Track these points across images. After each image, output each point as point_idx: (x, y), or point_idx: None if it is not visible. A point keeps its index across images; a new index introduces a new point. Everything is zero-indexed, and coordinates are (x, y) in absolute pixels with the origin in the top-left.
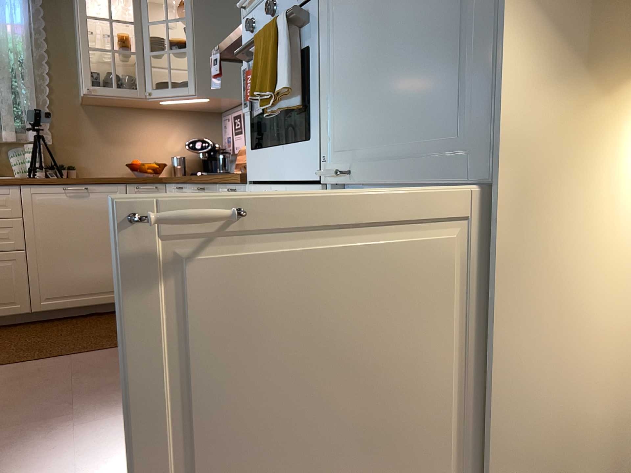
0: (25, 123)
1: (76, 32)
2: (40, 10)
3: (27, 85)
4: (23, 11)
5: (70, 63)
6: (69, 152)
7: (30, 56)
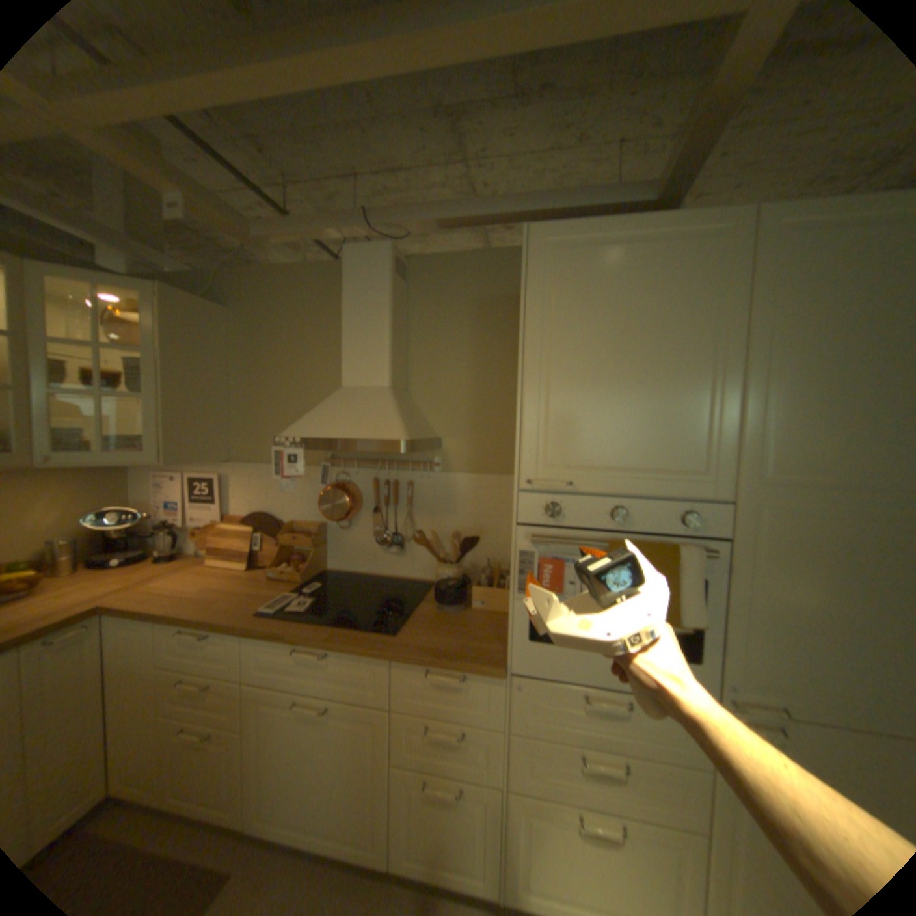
0: None
1: None
2: None
3: None
4: None
5: None
6: None
7: None
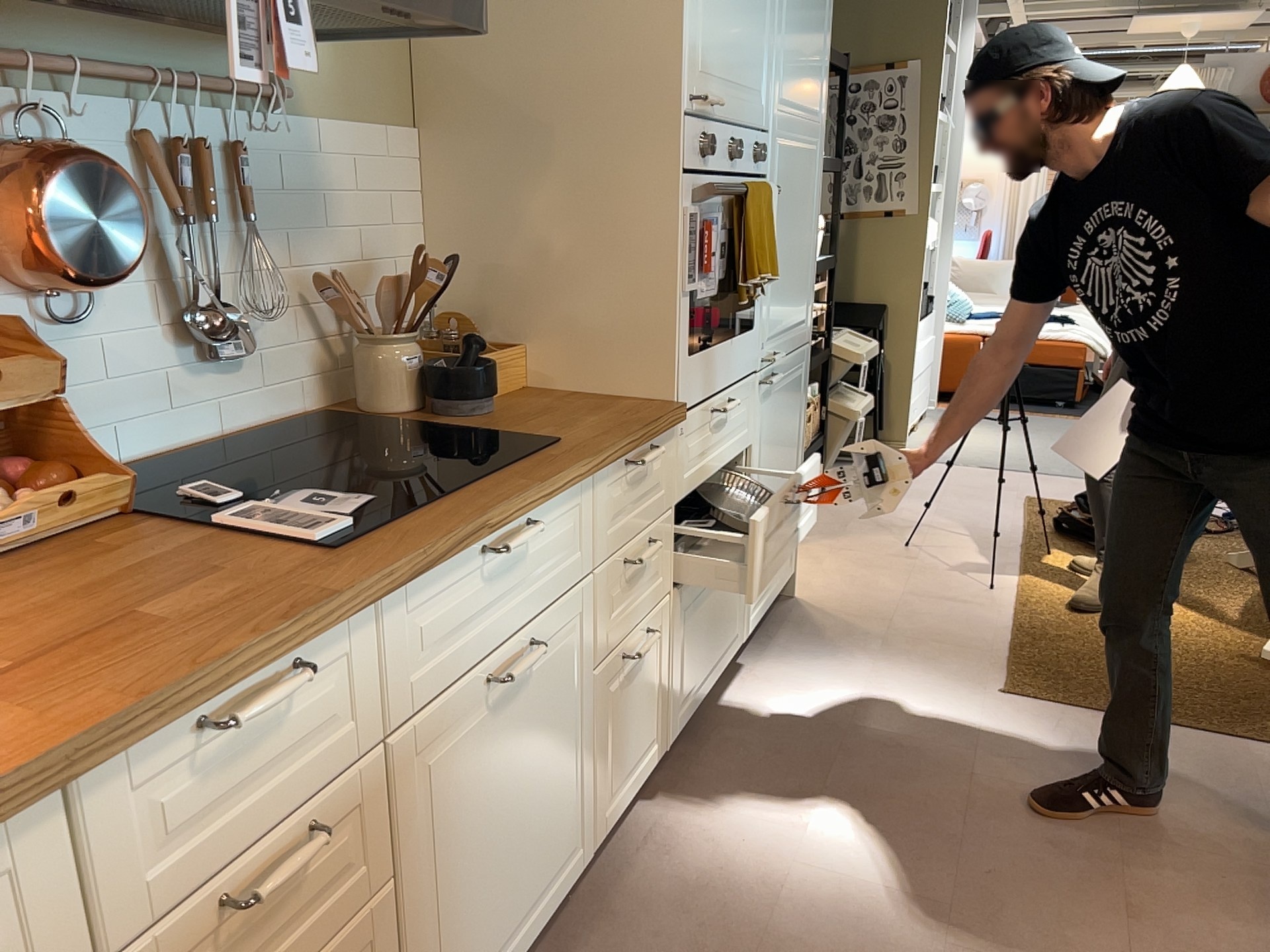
0: None
1: None
2: None
3: None
4: None
5: None
6: None
7: None
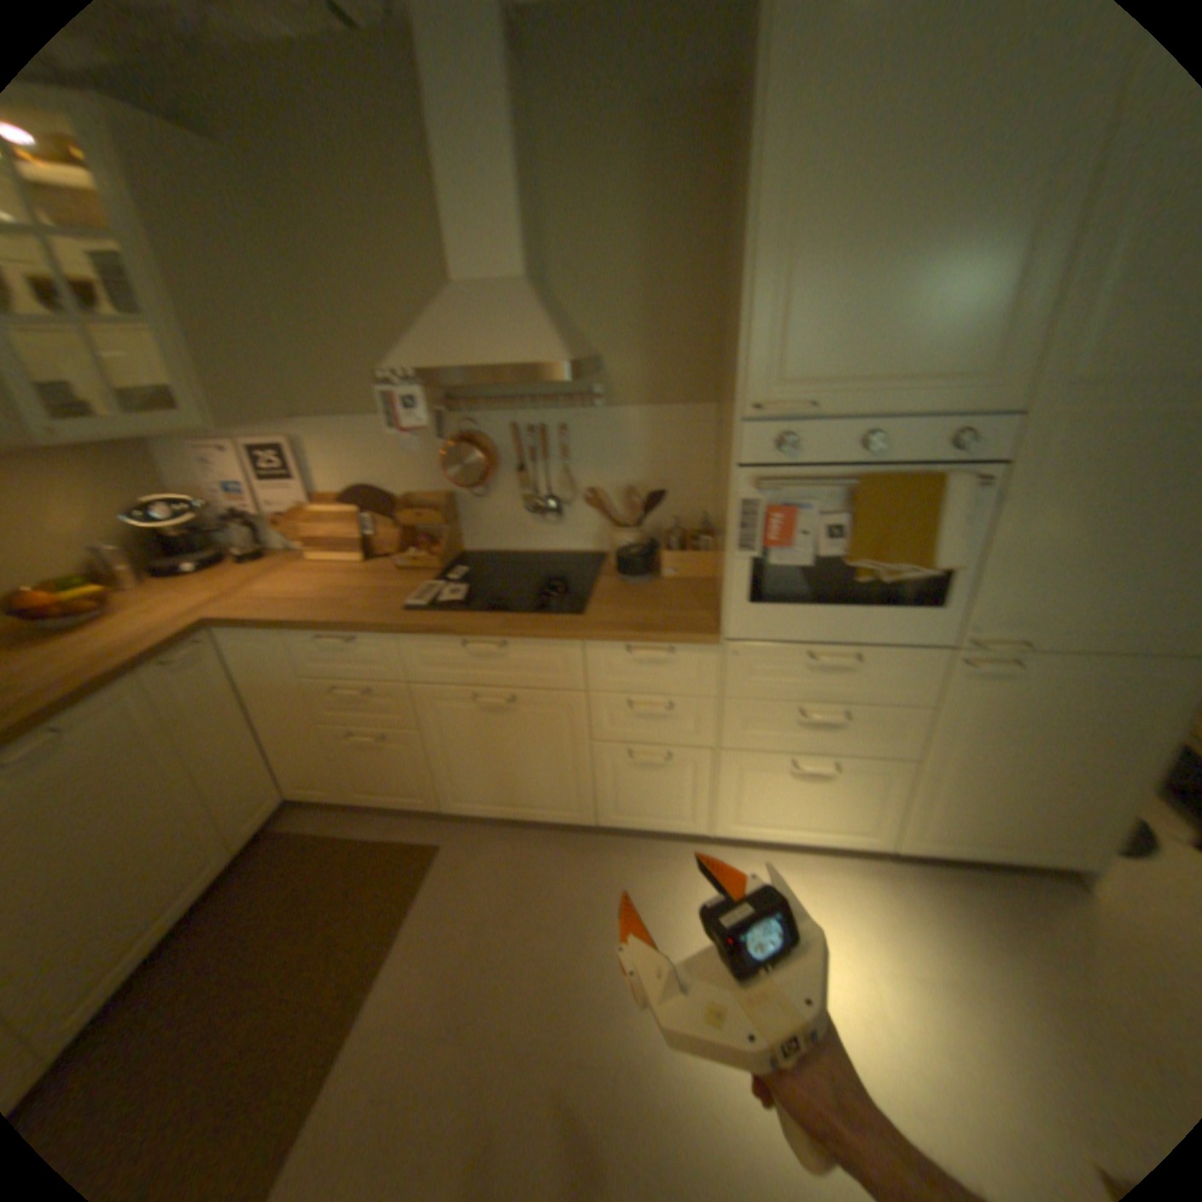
0: None
1: None
2: None
3: None
4: None
5: None
6: None
7: None
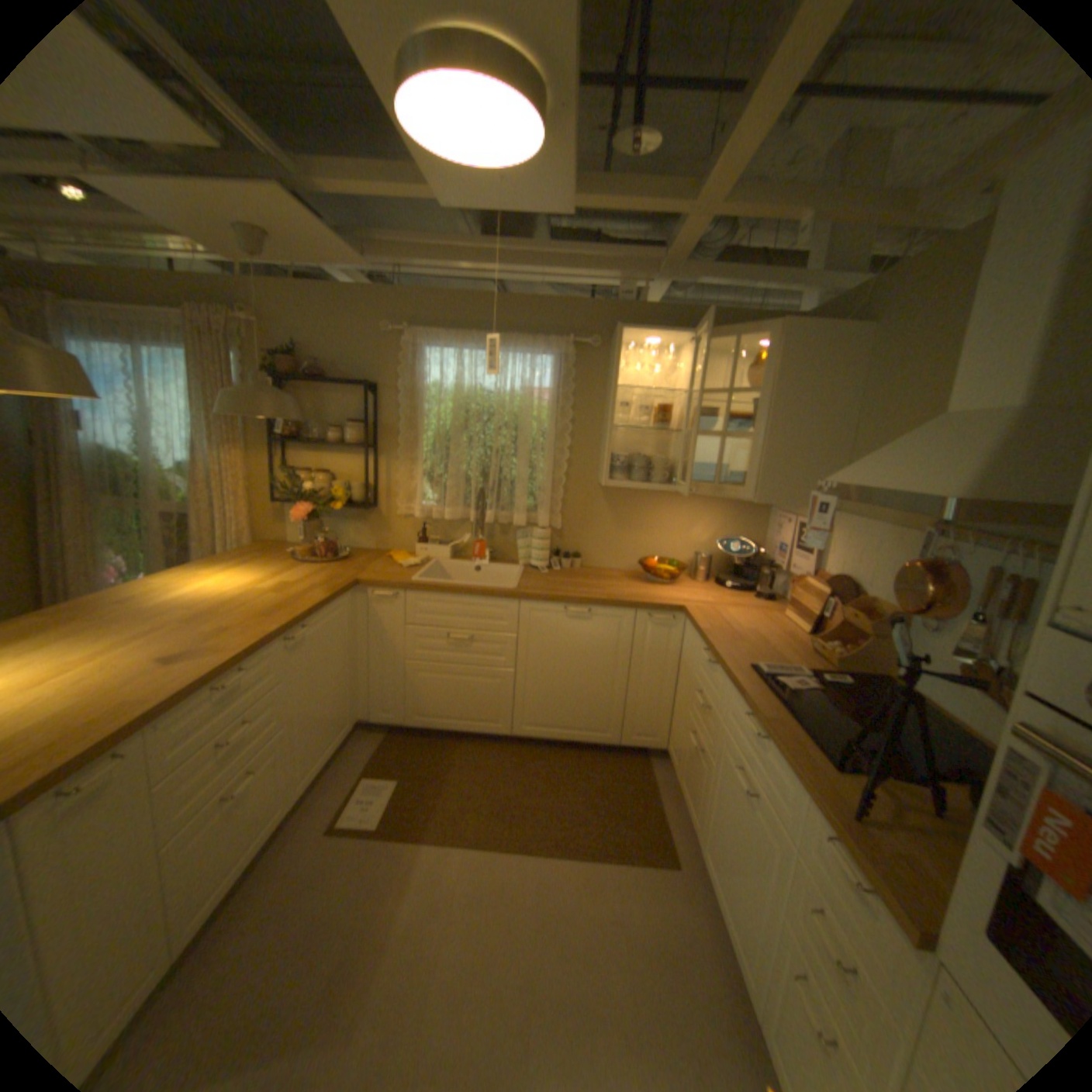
0: (537, 502)
1: (608, 396)
2: (573, 370)
3: (545, 462)
4: (554, 374)
5: (595, 432)
6: (577, 536)
7: (554, 429)
